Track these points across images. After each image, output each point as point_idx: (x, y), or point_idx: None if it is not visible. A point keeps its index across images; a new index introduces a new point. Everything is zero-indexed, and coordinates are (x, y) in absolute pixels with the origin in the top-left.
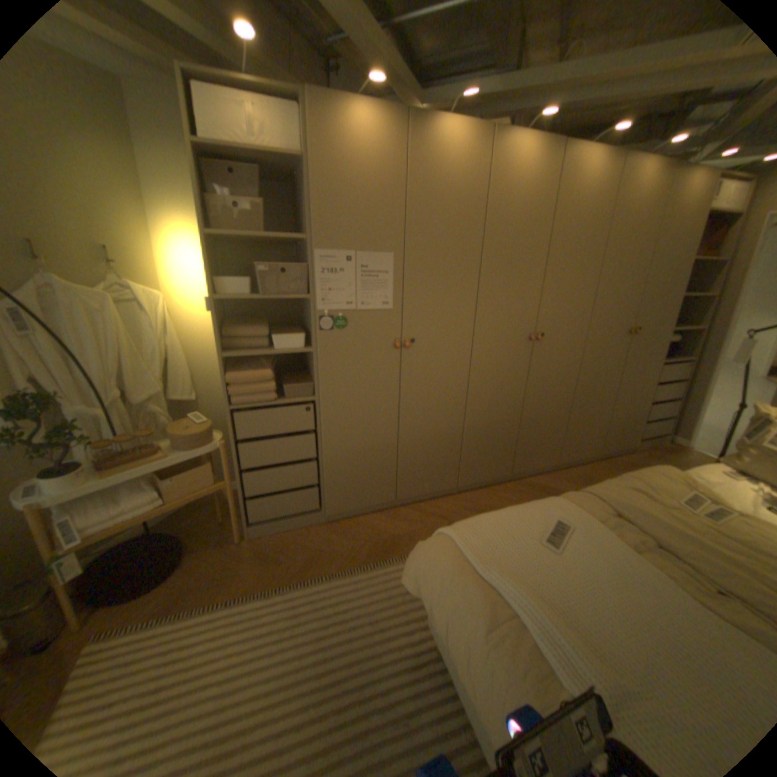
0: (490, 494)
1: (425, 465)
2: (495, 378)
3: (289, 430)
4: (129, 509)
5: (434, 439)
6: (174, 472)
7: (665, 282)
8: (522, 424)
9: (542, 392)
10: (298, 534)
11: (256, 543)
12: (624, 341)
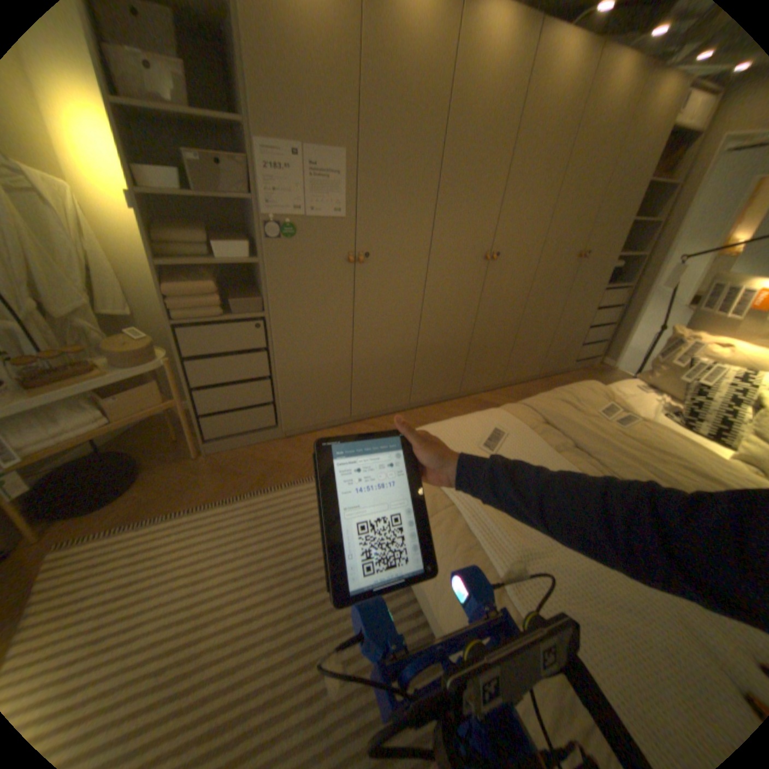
0: (439, 409)
1: (379, 383)
2: (449, 298)
3: (238, 347)
4: (70, 427)
5: (387, 358)
6: (116, 390)
7: (619, 204)
8: (471, 345)
9: (493, 313)
10: (255, 449)
11: (214, 458)
12: (573, 264)
